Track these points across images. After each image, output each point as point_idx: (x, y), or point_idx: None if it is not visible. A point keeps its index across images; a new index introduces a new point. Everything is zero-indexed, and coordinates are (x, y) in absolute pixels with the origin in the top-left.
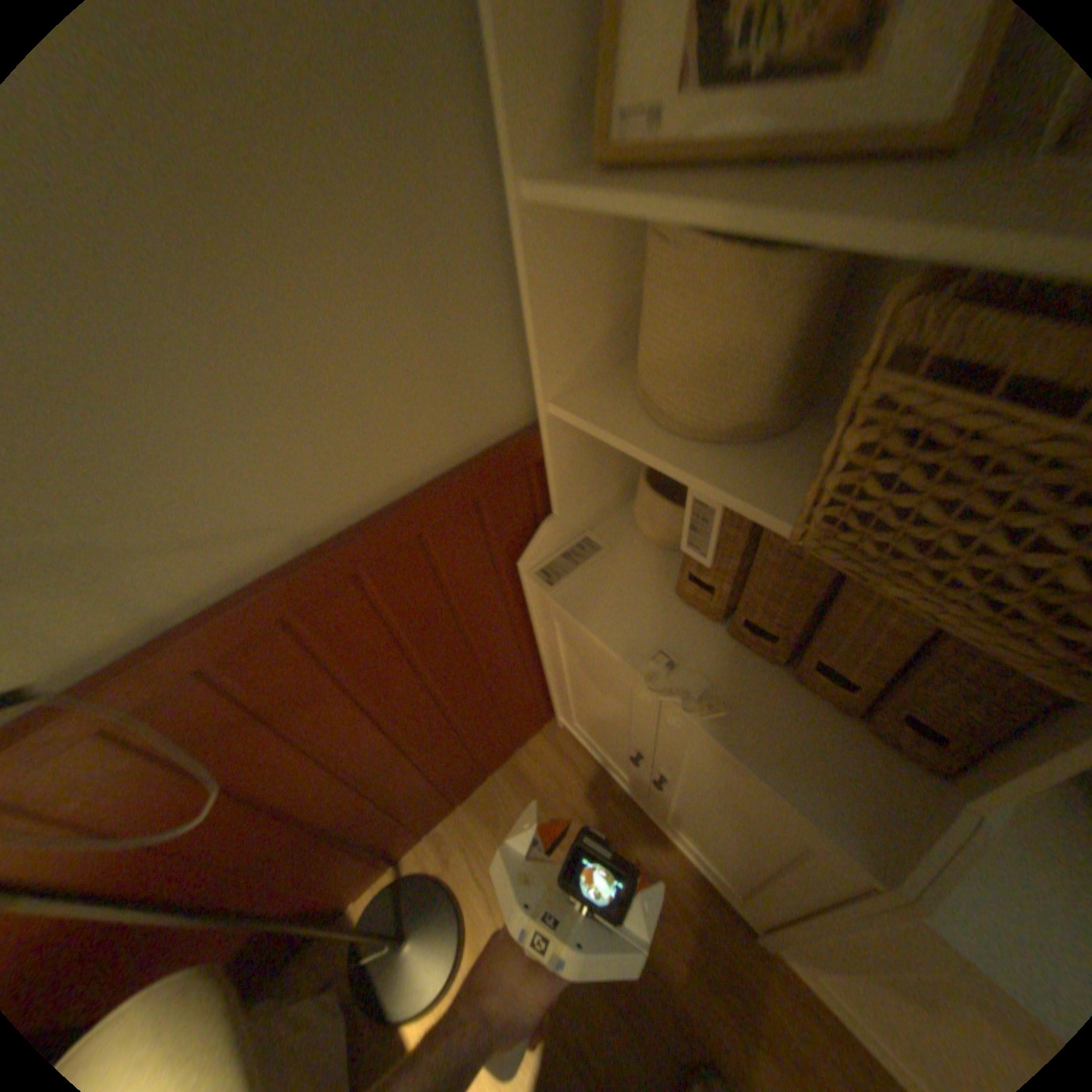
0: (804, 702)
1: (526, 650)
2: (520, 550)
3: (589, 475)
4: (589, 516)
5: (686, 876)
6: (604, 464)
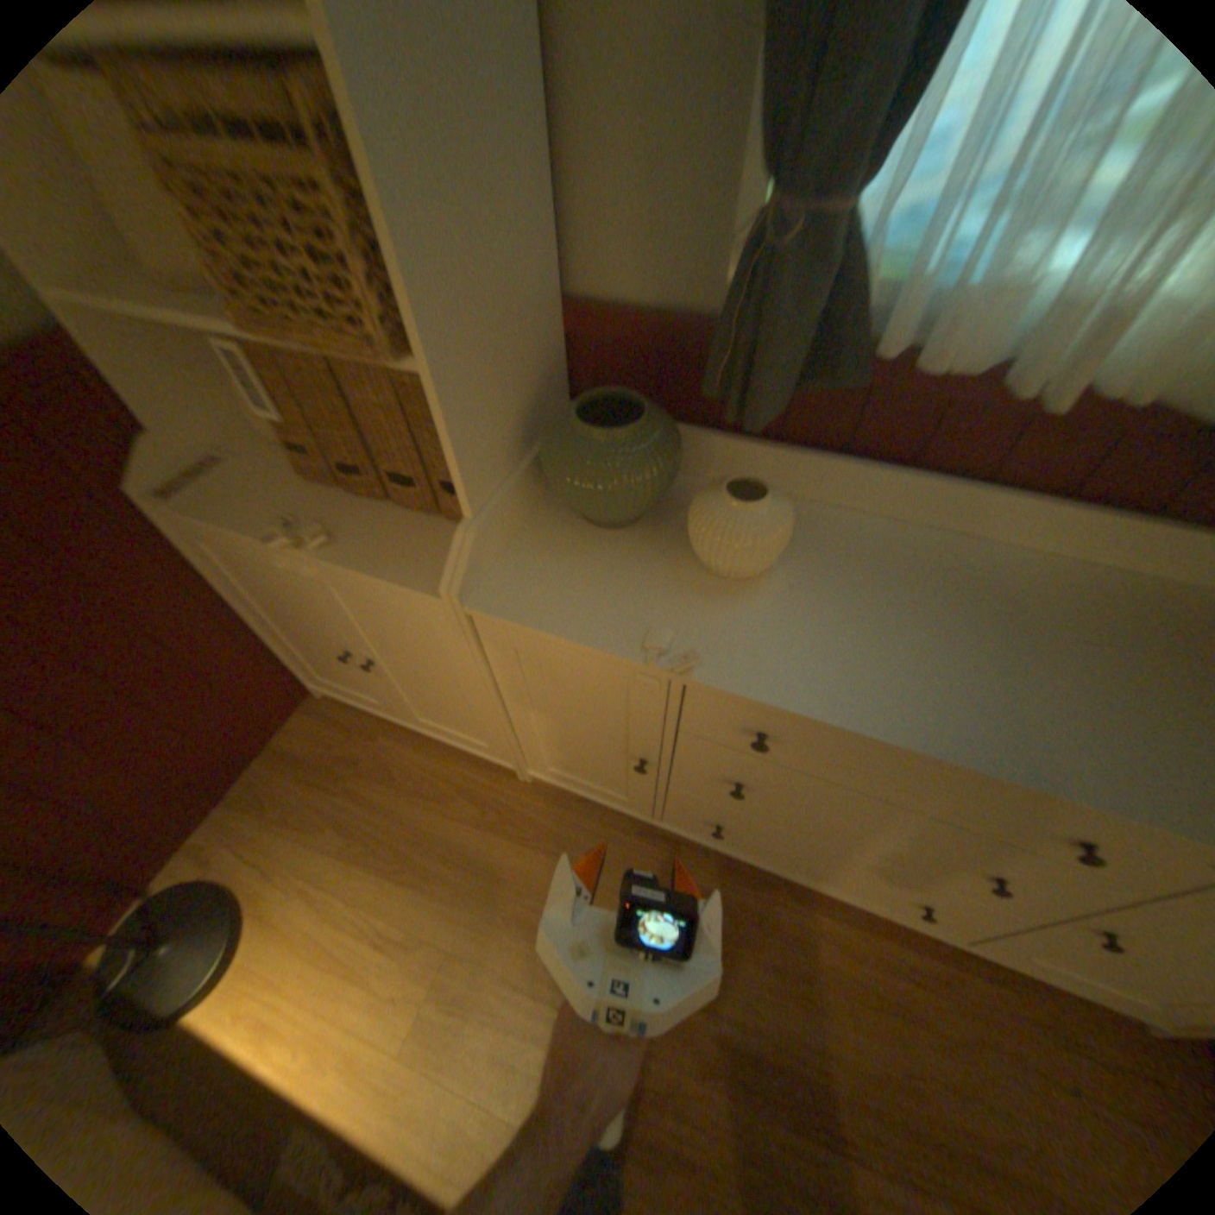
0: (399, 517)
1: (212, 606)
2: (120, 475)
3: (169, 382)
4: (200, 432)
5: (455, 763)
6: (188, 371)
